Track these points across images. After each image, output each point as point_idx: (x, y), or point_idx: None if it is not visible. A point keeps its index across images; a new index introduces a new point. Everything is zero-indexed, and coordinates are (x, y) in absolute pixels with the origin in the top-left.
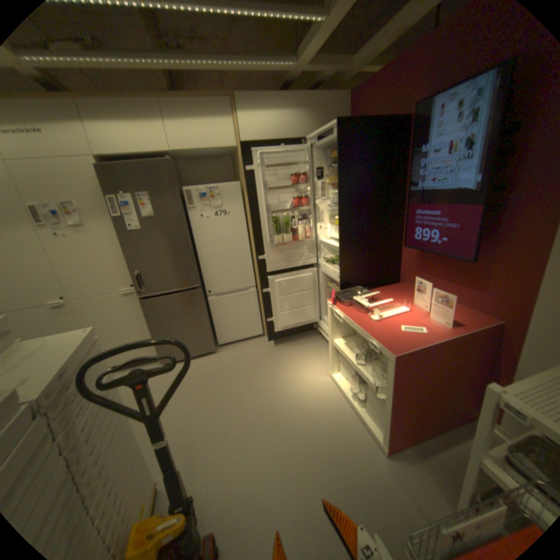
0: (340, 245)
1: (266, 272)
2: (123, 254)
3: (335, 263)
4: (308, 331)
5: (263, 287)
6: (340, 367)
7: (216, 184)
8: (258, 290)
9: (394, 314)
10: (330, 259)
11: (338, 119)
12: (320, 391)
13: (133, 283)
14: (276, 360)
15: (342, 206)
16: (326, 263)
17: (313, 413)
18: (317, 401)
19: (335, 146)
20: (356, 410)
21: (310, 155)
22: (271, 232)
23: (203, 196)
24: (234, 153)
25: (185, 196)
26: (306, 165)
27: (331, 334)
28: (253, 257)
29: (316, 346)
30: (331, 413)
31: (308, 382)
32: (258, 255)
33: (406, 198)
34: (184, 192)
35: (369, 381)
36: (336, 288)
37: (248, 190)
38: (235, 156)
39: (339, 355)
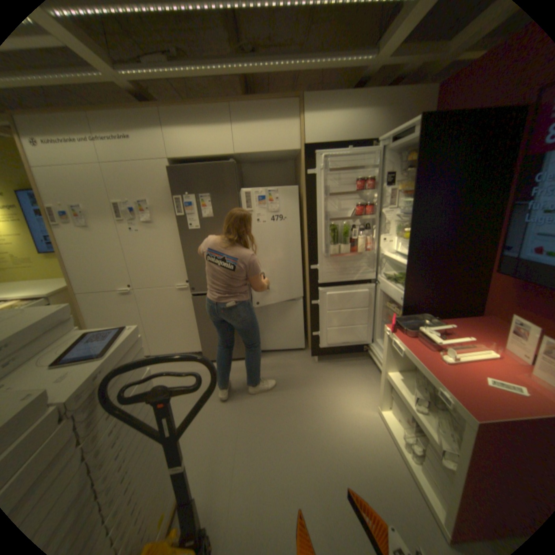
0: (408, 263)
1: (317, 283)
2: (182, 251)
3: (399, 282)
4: (357, 352)
5: (312, 298)
6: (393, 406)
7: (276, 188)
8: (306, 300)
9: (477, 359)
10: (393, 276)
11: (423, 115)
12: (365, 429)
13: (188, 279)
14: (318, 379)
15: (416, 217)
16: (387, 281)
17: (354, 454)
18: (360, 440)
19: (413, 147)
20: (410, 466)
21: (381, 158)
22: (327, 241)
23: (260, 199)
24: (297, 156)
25: (244, 199)
26: (375, 169)
27: (386, 365)
28: (305, 265)
29: (364, 372)
30: (377, 459)
31: (351, 414)
32: (310, 263)
33: (506, 211)
34: (243, 194)
35: (432, 438)
36: (397, 310)
37: (307, 194)
38: (298, 159)
39: (393, 391)
